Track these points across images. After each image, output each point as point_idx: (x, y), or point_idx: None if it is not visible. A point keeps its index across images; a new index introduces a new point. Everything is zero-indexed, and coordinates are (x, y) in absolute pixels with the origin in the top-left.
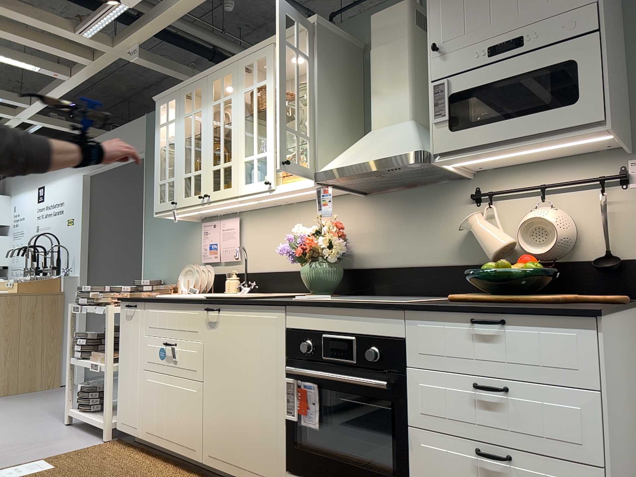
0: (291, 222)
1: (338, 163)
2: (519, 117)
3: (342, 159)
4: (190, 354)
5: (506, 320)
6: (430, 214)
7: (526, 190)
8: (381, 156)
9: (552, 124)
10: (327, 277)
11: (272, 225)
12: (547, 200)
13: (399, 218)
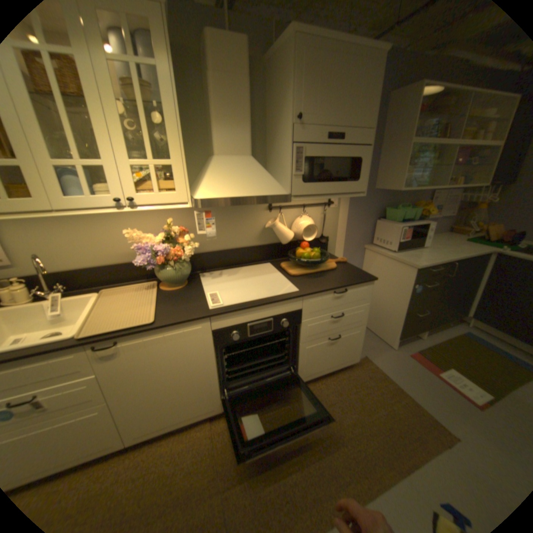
0: (97, 221)
1: (217, 192)
2: (337, 183)
3: (216, 186)
4: (74, 393)
5: (347, 289)
6: (242, 216)
7: (296, 206)
8: (260, 192)
9: (349, 189)
10: (184, 272)
11: (62, 223)
12: (303, 211)
13: (220, 218)
